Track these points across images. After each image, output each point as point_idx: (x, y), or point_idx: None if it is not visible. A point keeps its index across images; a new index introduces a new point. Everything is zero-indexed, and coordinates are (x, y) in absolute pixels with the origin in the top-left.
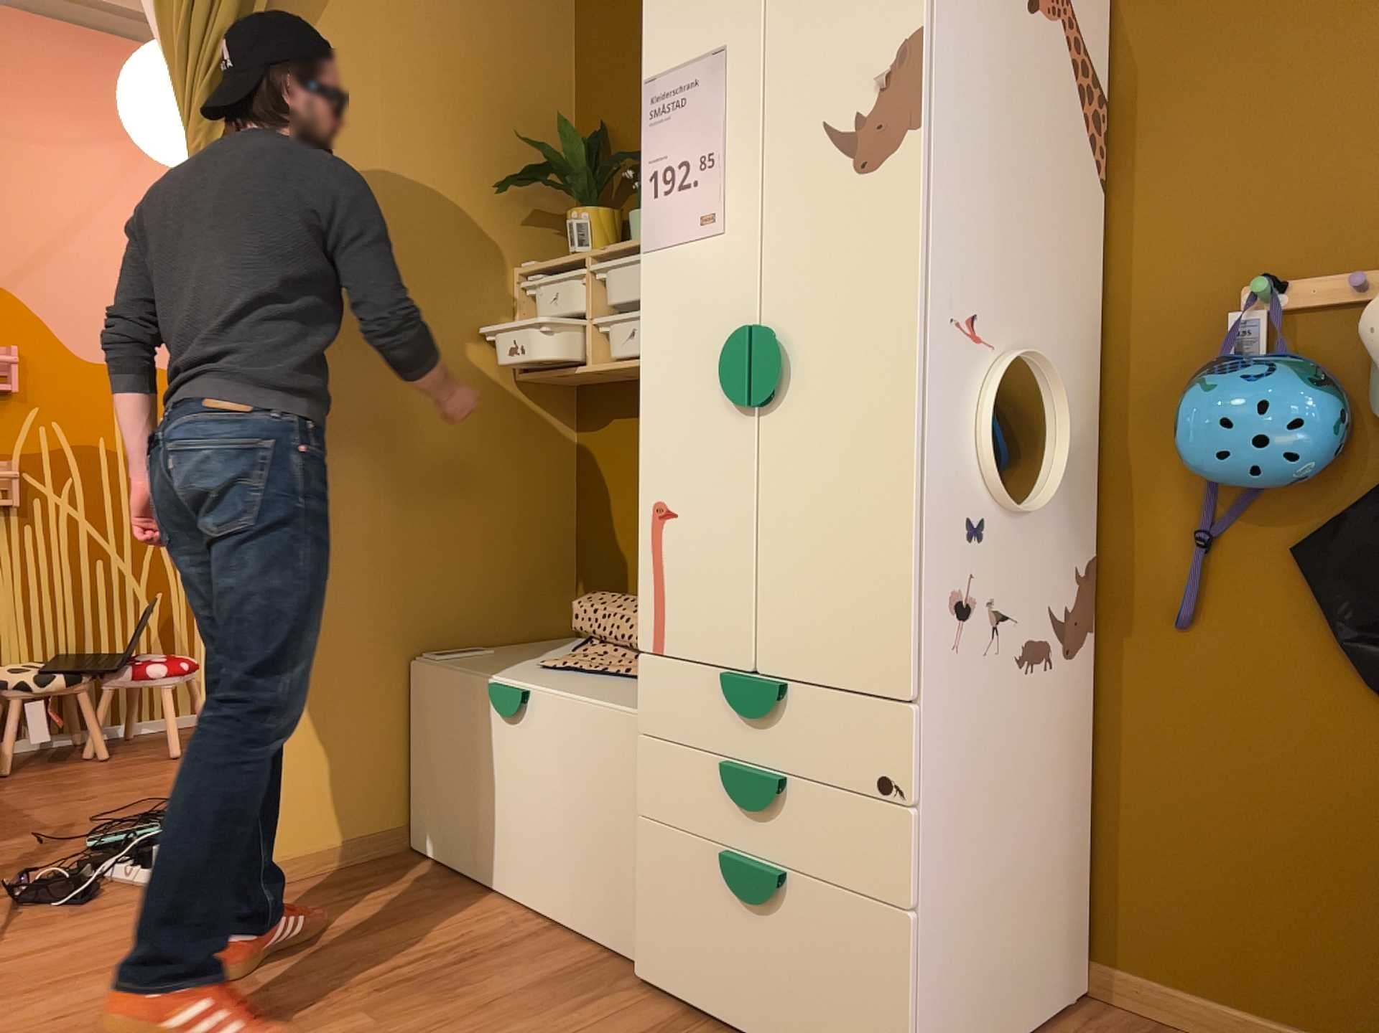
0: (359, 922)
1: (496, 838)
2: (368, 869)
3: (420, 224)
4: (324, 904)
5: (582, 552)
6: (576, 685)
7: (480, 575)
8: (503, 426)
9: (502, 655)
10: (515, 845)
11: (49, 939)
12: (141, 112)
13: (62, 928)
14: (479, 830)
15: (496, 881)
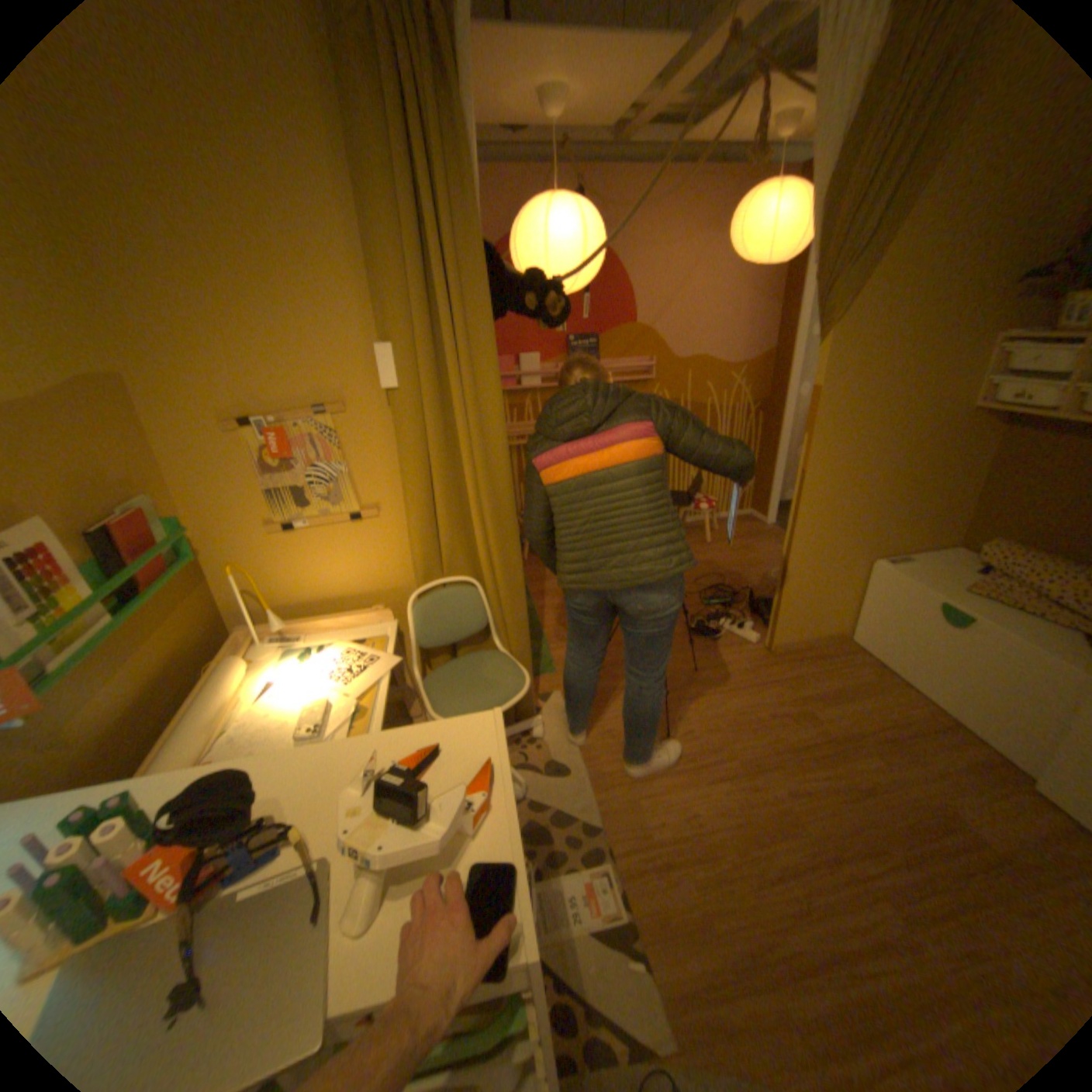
0: (849, 690)
1: (924, 669)
2: (837, 651)
3: (945, 318)
4: (825, 671)
5: (984, 504)
6: (1008, 621)
7: (919, 519)
8: (957, 436)
9: (930, 567)
10: (939, 679)
11: (715, 661)
12: (743, 238)
13: (717, 656)
14: (910, 659)
15: (918, 685)
